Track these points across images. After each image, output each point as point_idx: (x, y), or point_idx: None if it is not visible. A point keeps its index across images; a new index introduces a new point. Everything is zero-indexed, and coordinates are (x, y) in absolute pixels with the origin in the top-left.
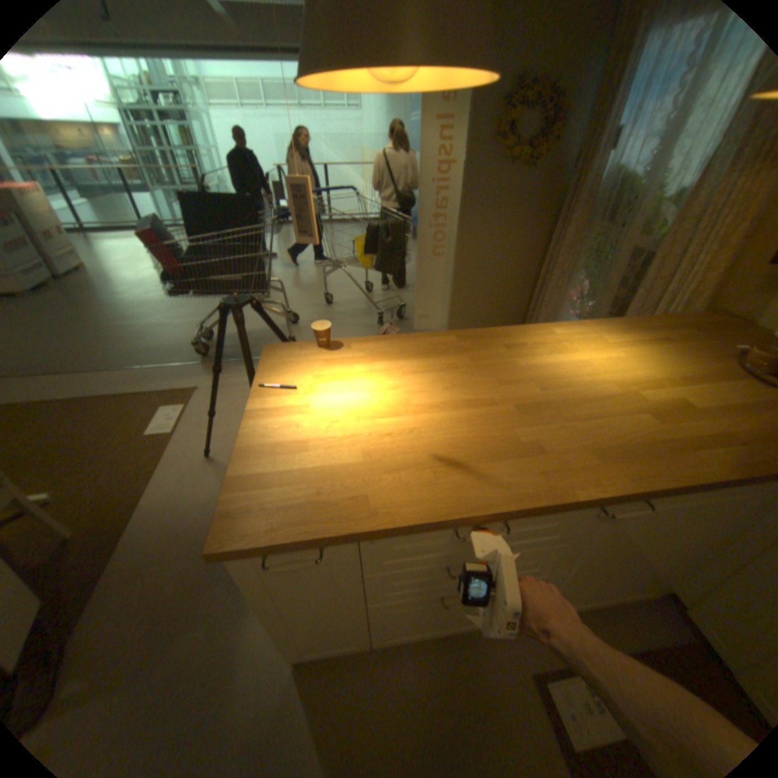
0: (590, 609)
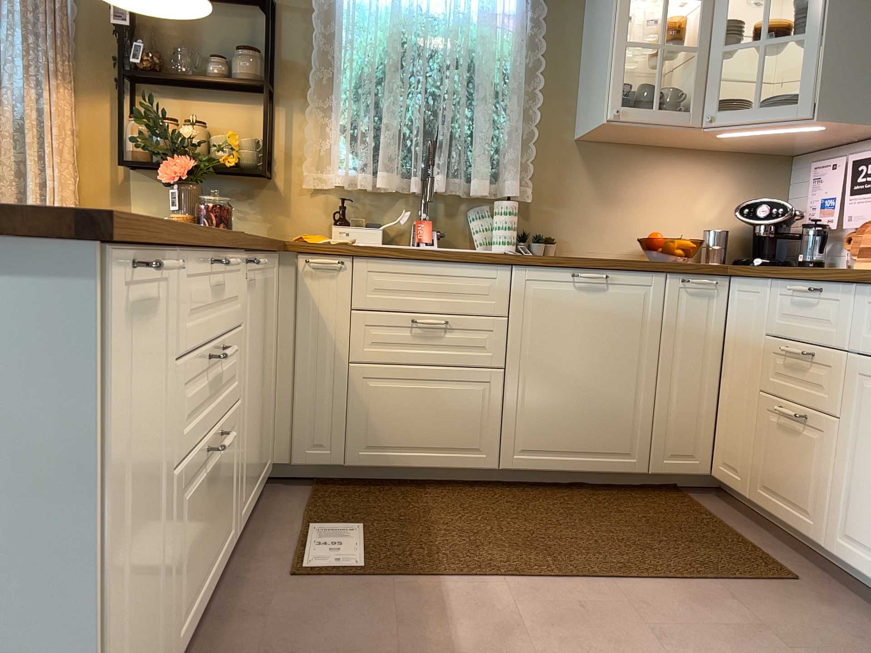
0: (254, 495)
